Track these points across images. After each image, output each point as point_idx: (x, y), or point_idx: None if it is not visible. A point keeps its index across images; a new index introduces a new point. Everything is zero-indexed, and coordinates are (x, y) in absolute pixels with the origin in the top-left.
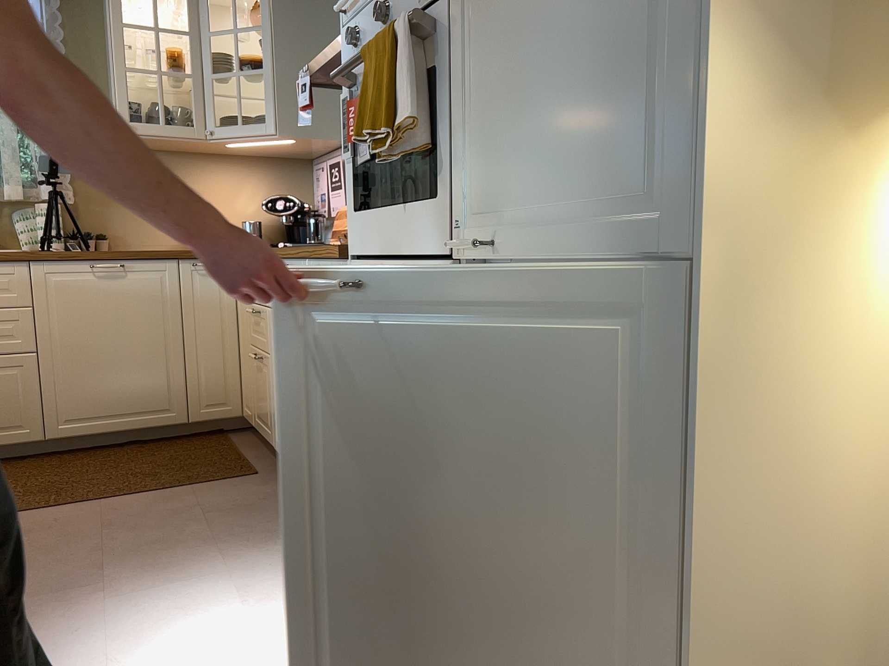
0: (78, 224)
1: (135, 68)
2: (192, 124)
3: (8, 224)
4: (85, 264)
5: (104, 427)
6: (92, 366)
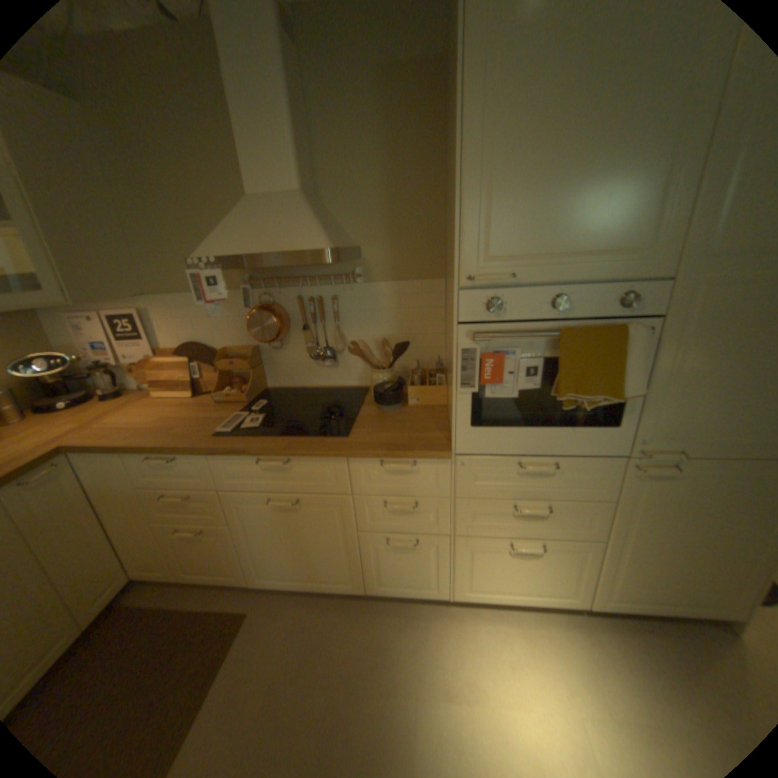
0: None
1: None
2: None
3: None
4: None
5: None
6: None
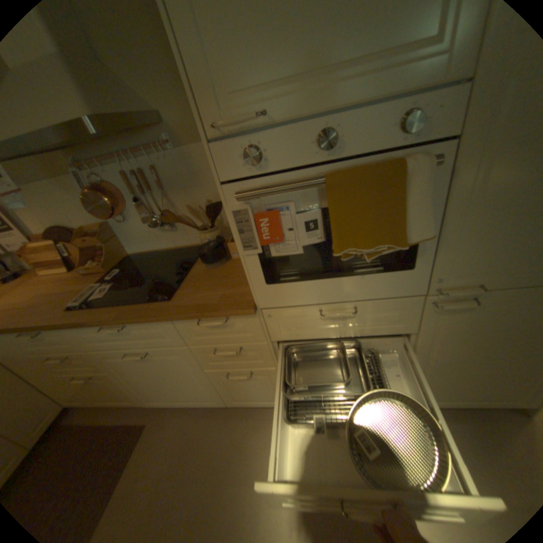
0: None
1: None
2: None
3: None
4: None
5: None
6: None
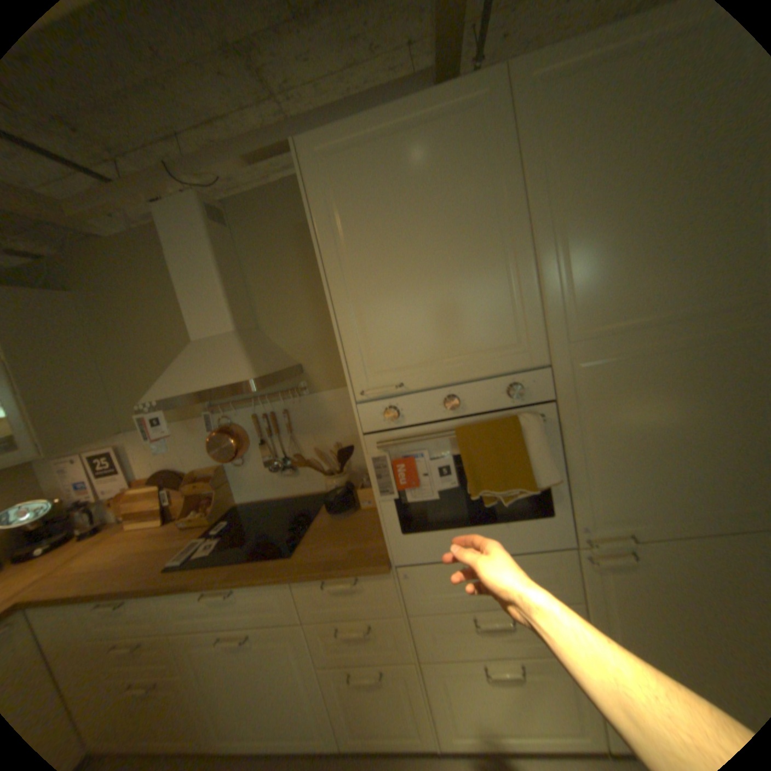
0: None
1: None
2: None
3: None
4: None
5: None
6: None
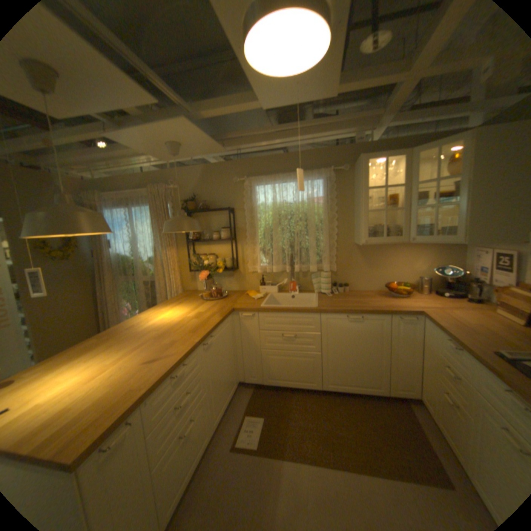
0: (336, 279)
1: (372, 209)
2: (401, 234)
3: (309, 279)
4: (344, 315)
5: (348, 390)
6: (344, 362)
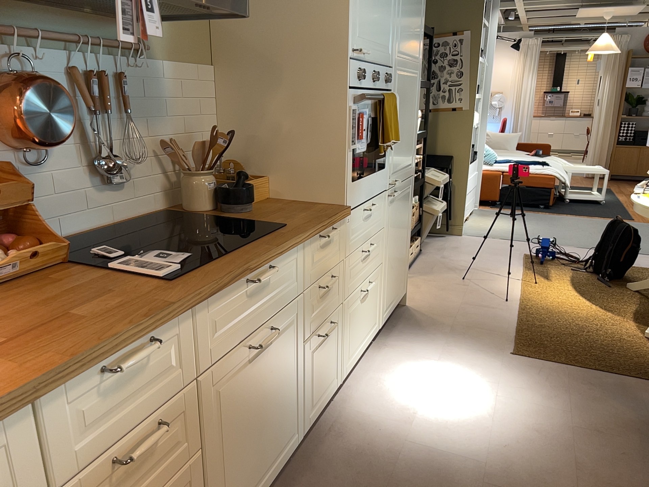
0: None
1: None
2: None
3: None
4: None
5: None
6: None
